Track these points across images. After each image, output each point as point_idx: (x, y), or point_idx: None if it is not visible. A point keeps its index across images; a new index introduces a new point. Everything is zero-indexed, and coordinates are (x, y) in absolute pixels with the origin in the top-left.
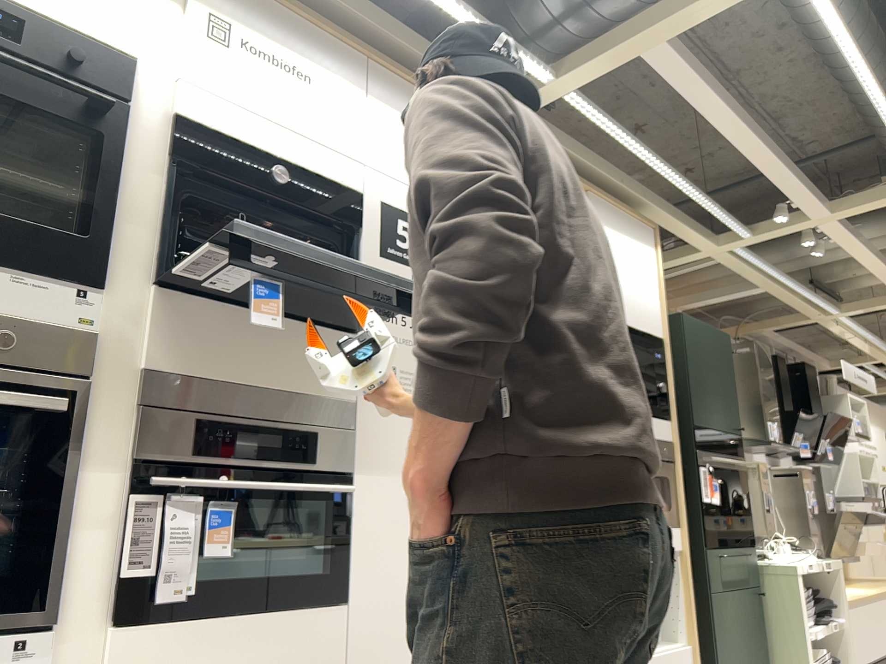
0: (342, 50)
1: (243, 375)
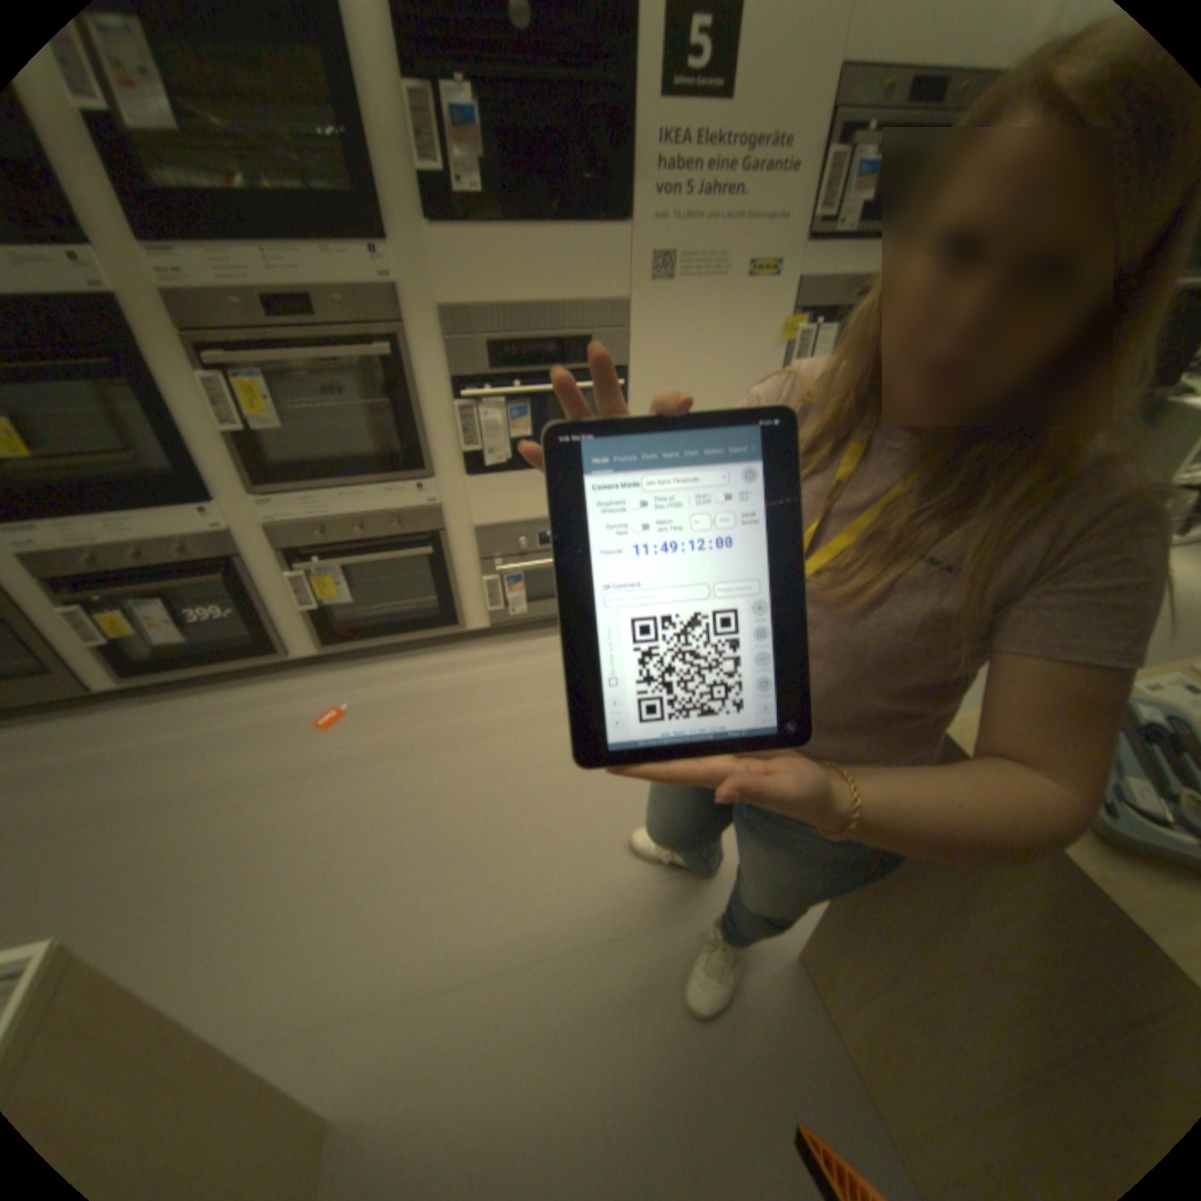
0: None
1: (518, 295)
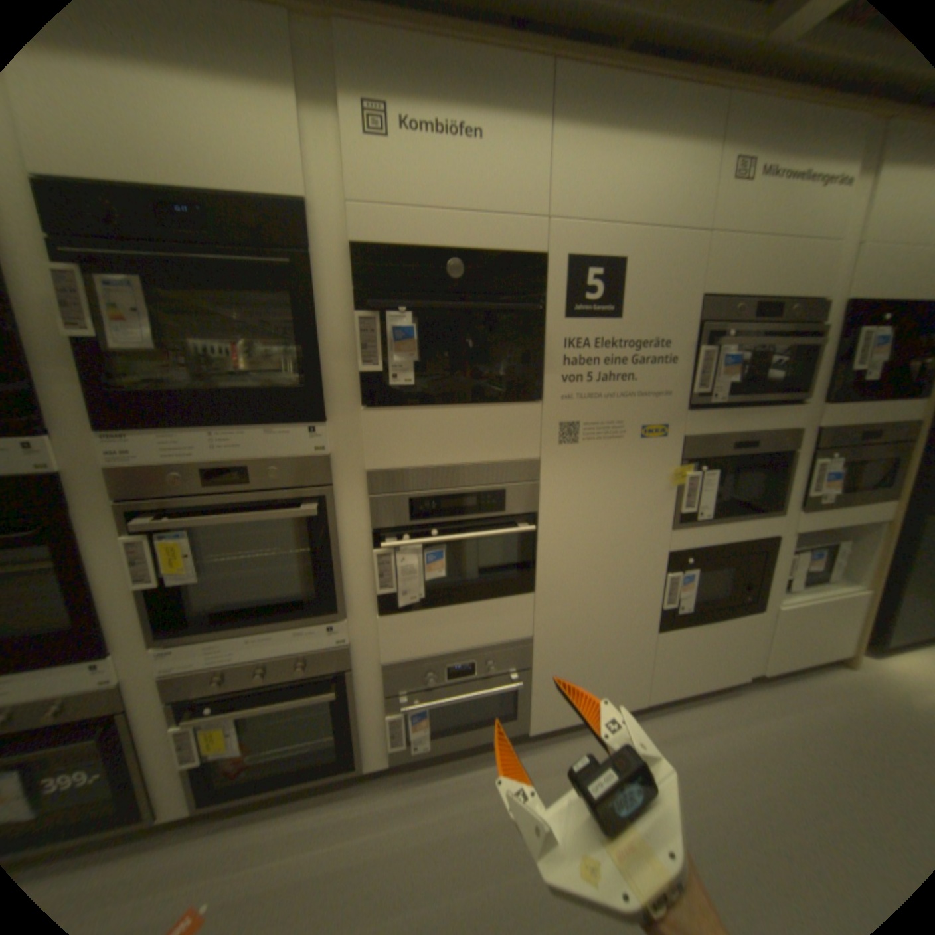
0: (518, 67)
1: (440, 459)
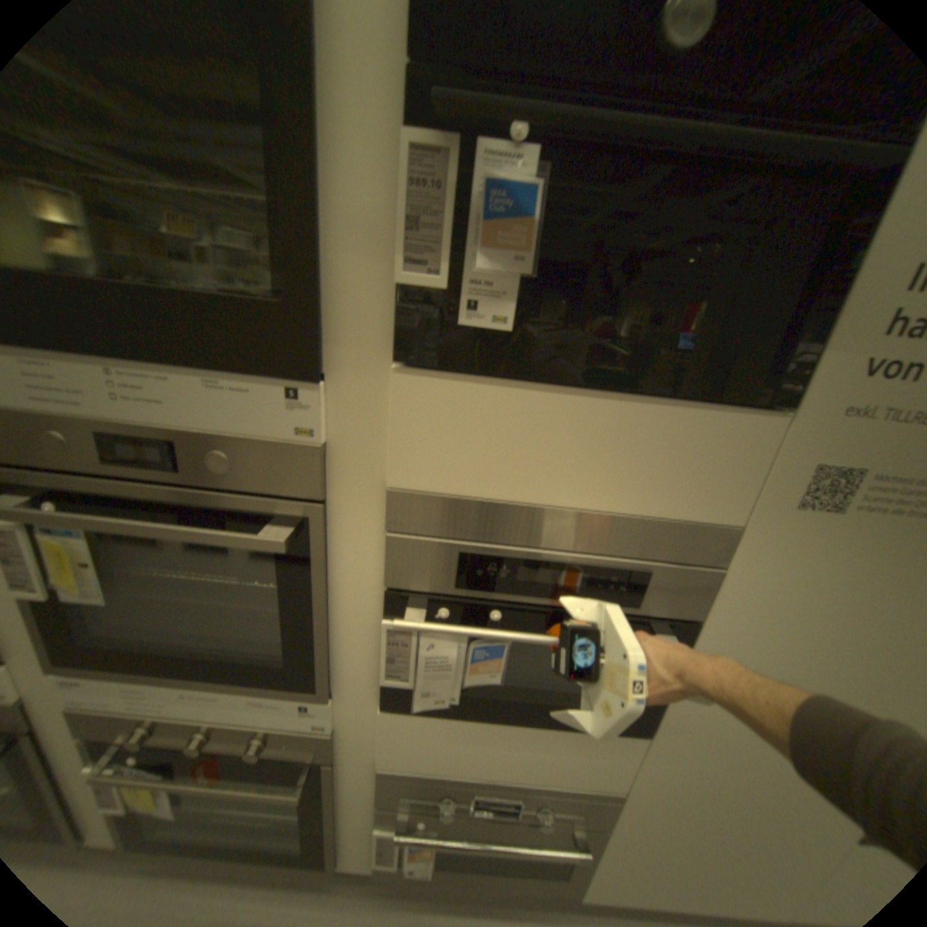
0: None
1: (536, 493)
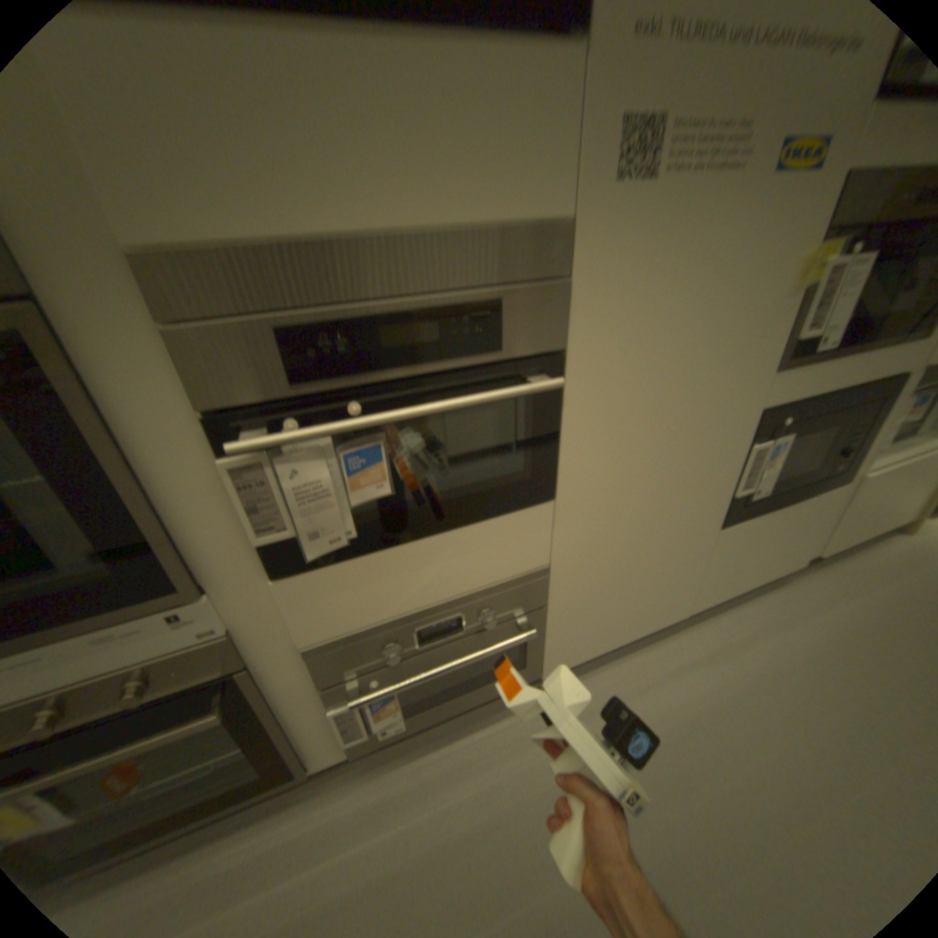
0: None
1: (336, 211)
